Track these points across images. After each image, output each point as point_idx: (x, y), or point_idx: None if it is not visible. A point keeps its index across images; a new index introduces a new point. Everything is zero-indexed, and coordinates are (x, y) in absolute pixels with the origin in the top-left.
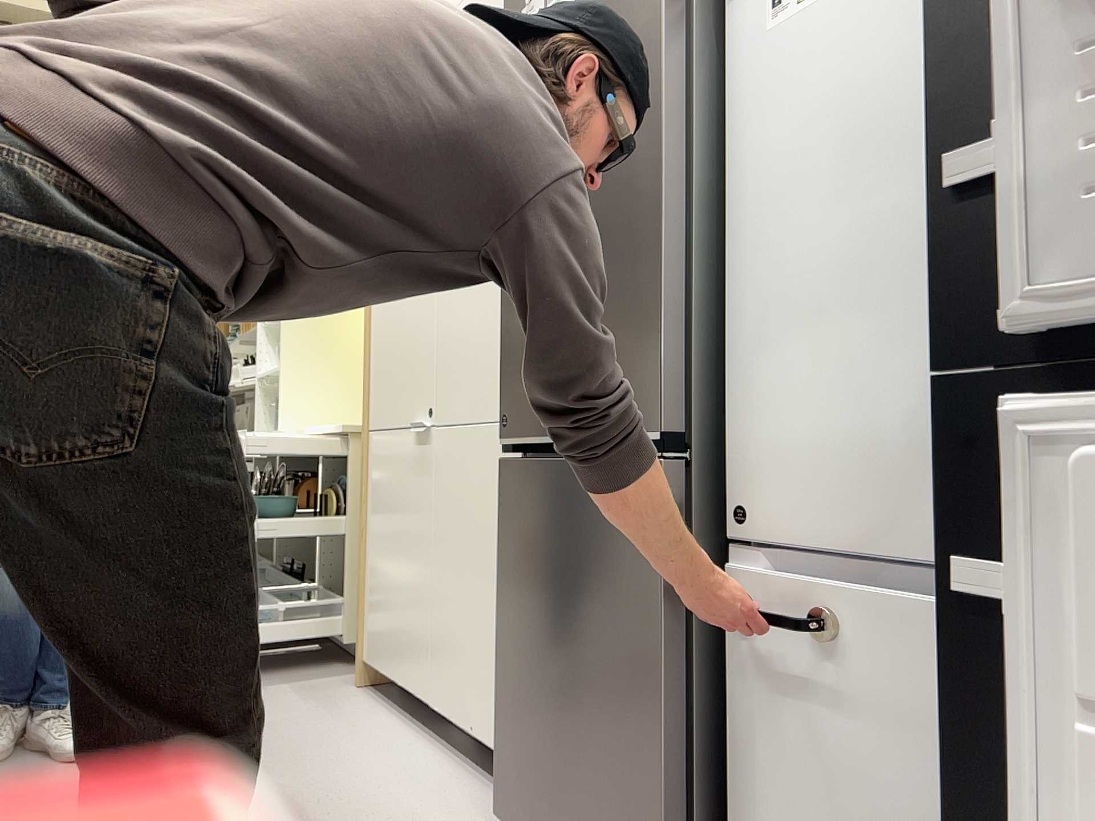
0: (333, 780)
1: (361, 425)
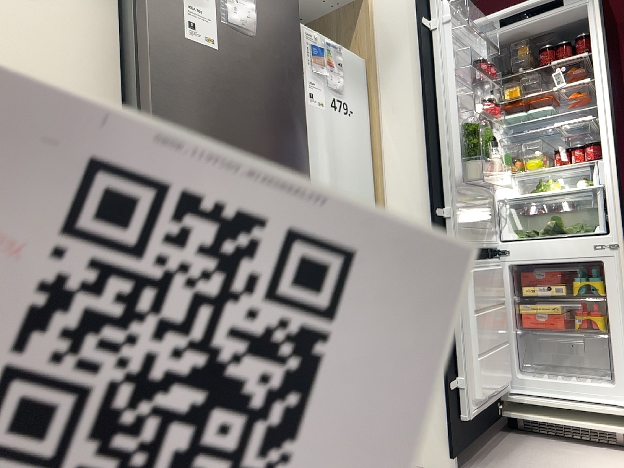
0: None
1: None
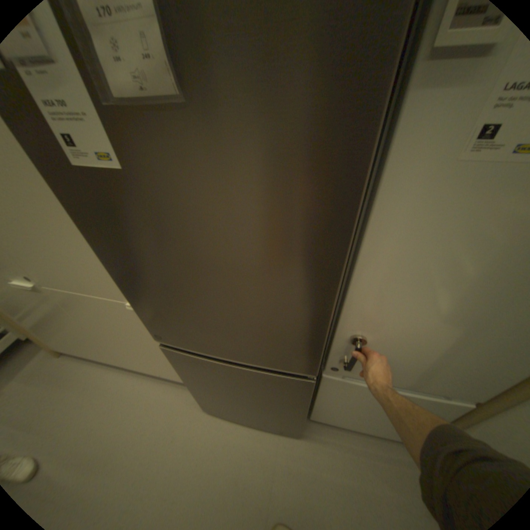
0: (113, 433)
1: None
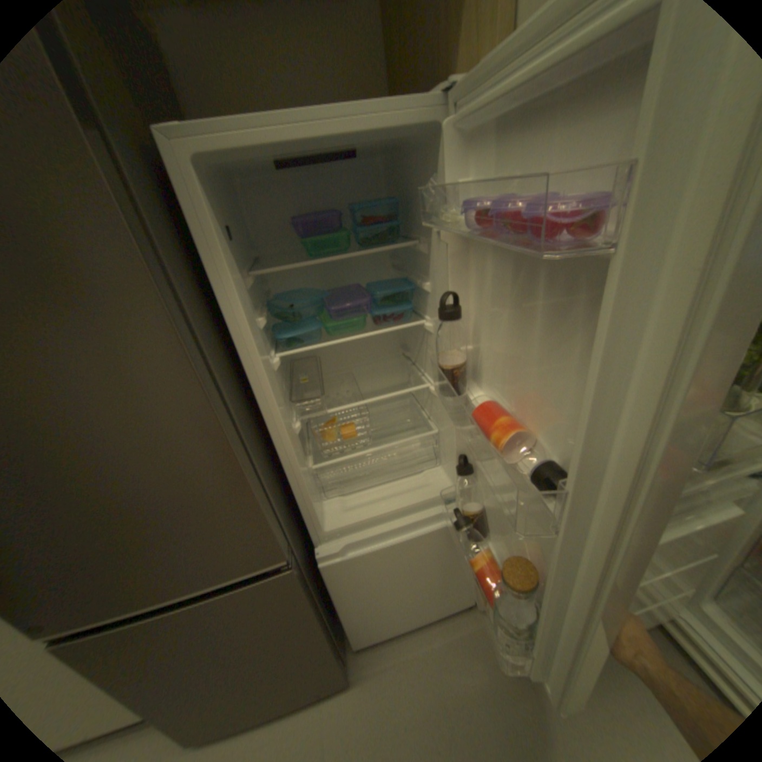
0: None
1: None
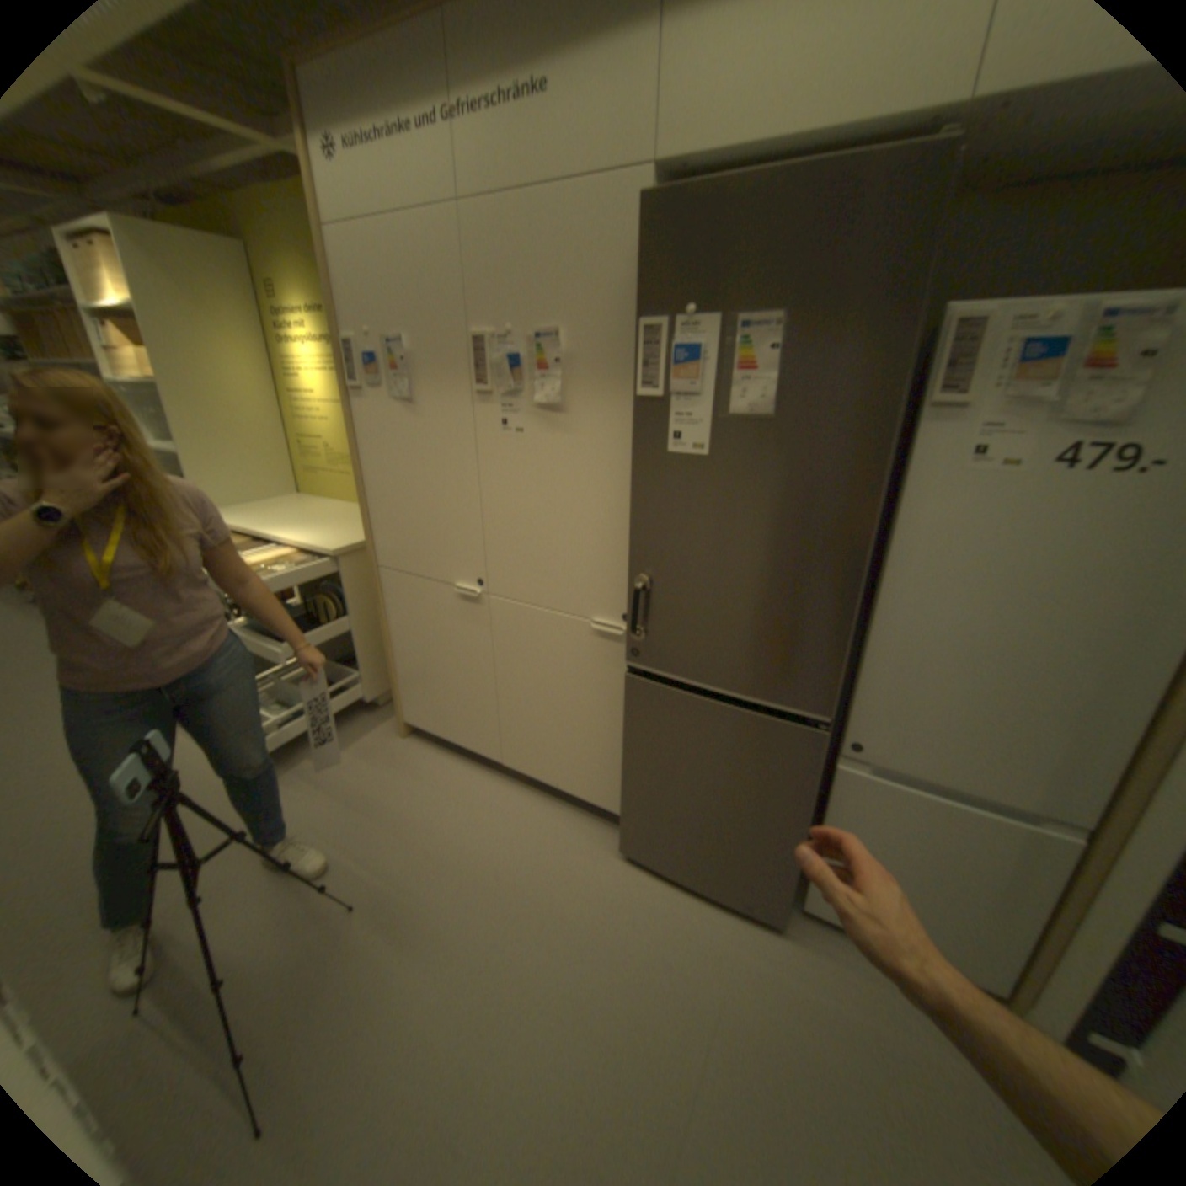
0: (480, 847)
1: (344, 542)
